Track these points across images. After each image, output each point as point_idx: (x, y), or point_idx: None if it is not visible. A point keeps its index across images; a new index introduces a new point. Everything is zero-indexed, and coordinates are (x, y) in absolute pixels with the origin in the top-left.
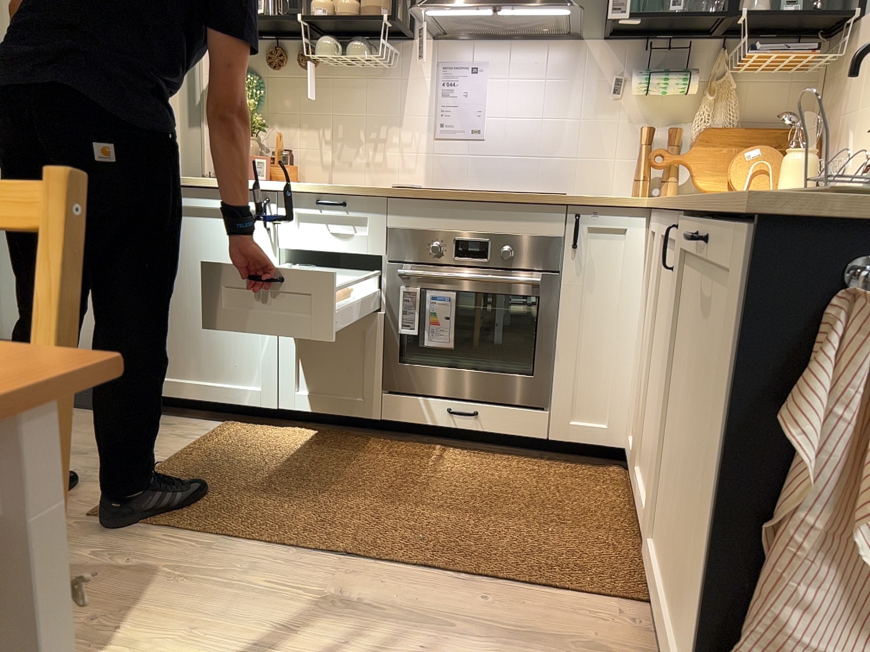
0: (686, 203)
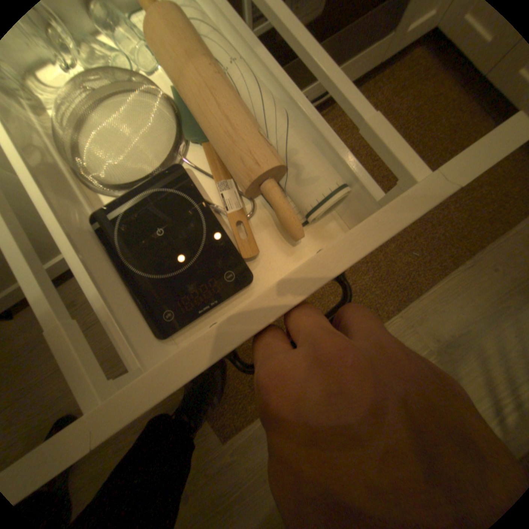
0: None
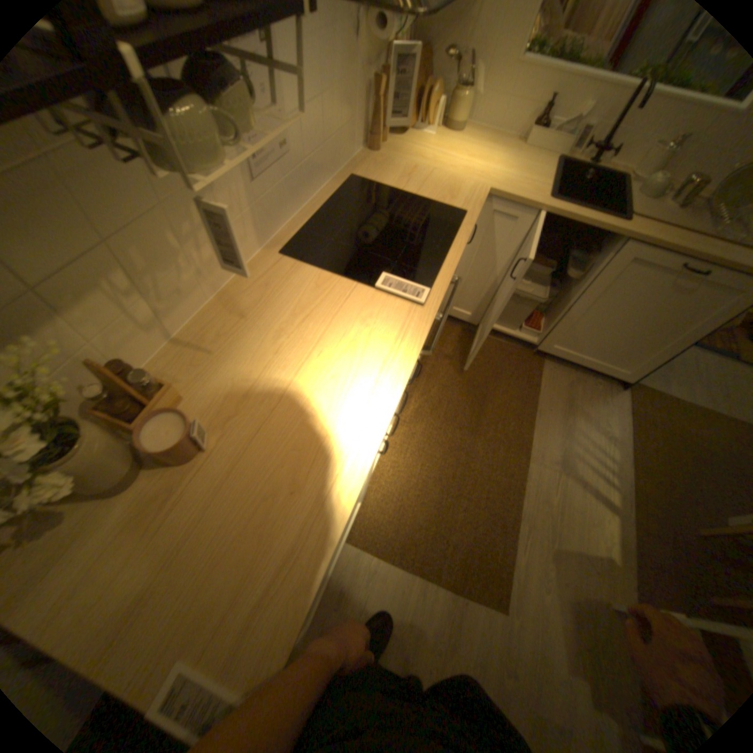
0: (645, 233)
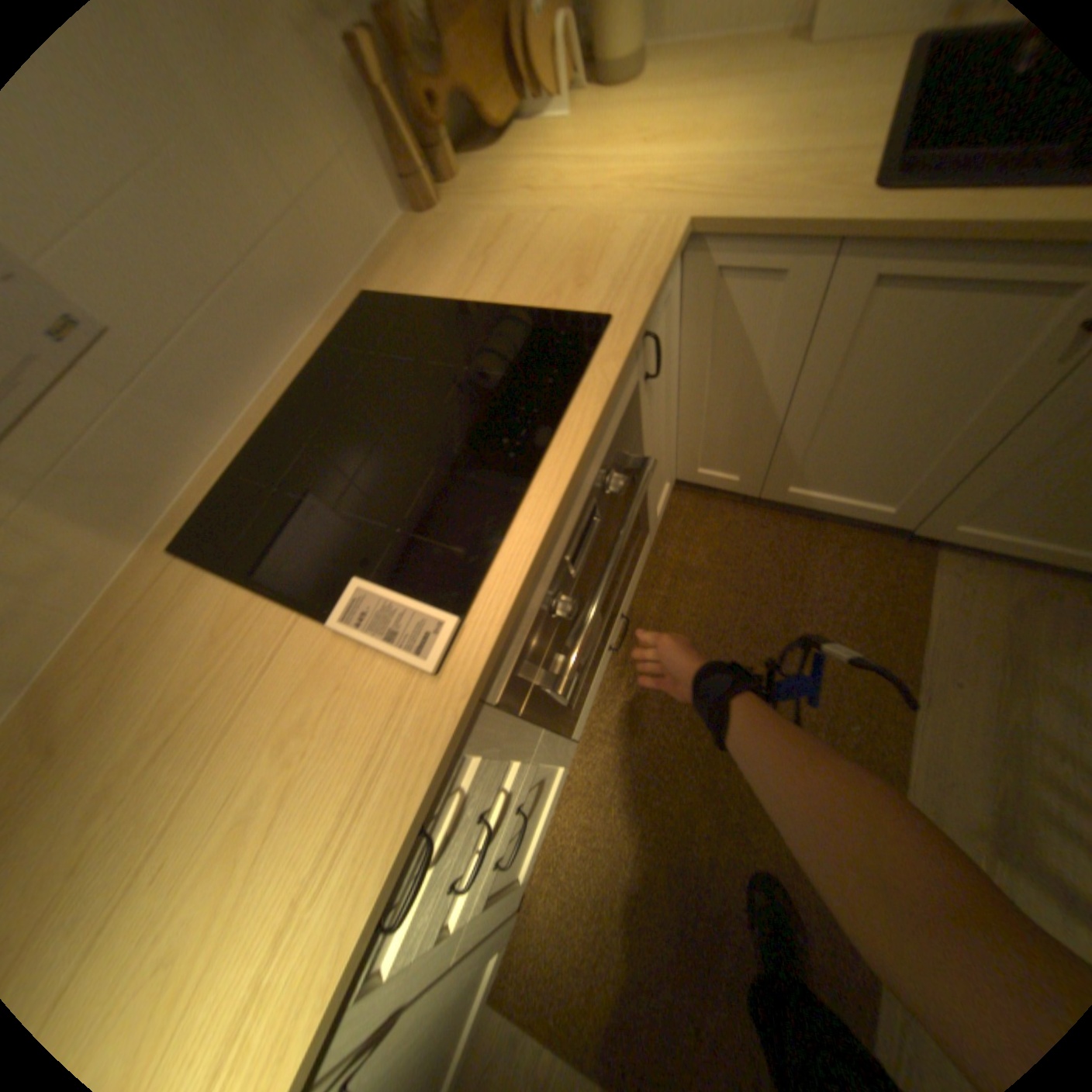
0: None
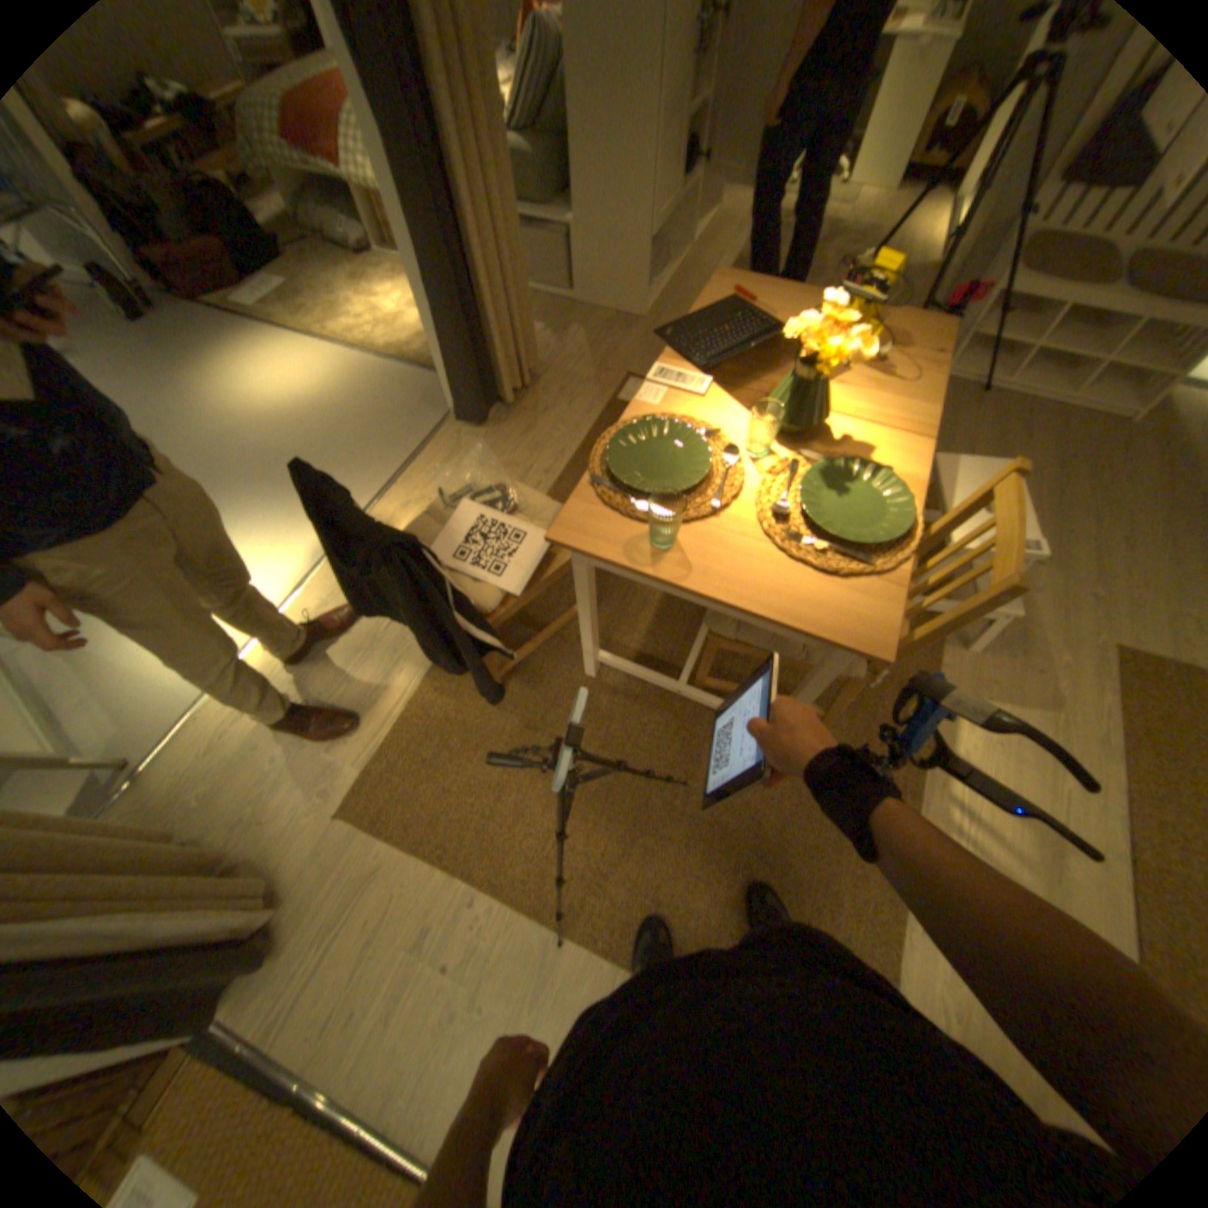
0: None
